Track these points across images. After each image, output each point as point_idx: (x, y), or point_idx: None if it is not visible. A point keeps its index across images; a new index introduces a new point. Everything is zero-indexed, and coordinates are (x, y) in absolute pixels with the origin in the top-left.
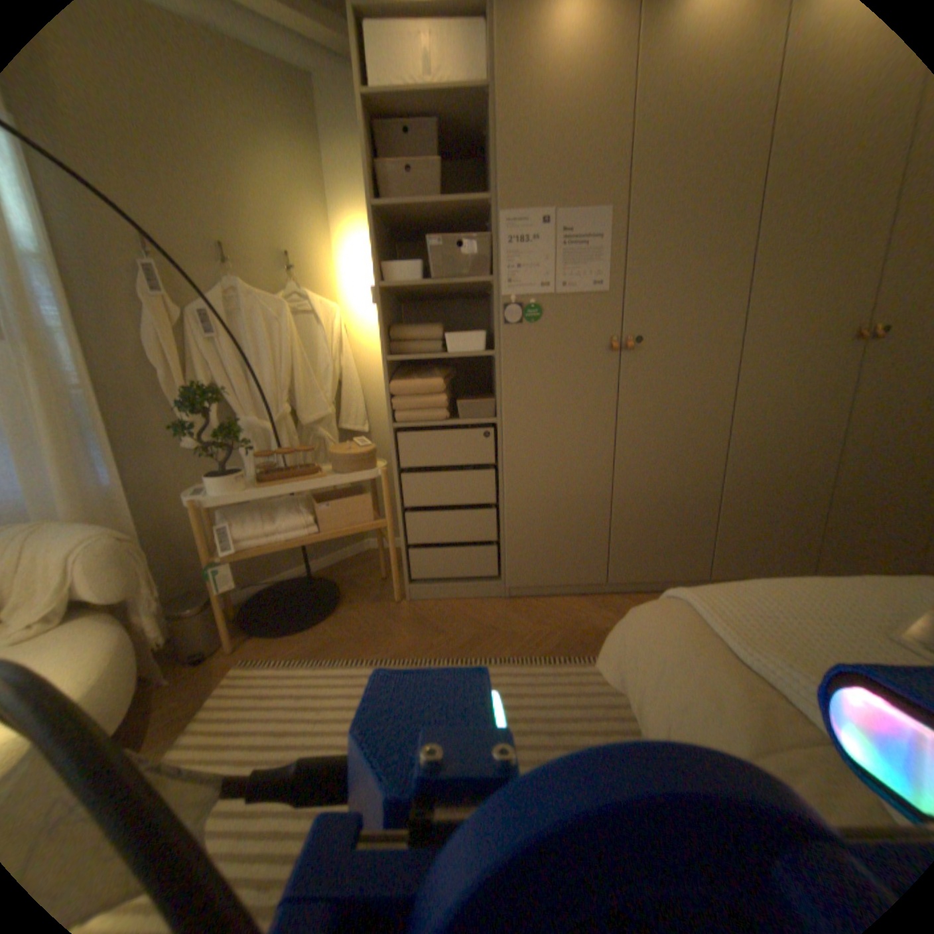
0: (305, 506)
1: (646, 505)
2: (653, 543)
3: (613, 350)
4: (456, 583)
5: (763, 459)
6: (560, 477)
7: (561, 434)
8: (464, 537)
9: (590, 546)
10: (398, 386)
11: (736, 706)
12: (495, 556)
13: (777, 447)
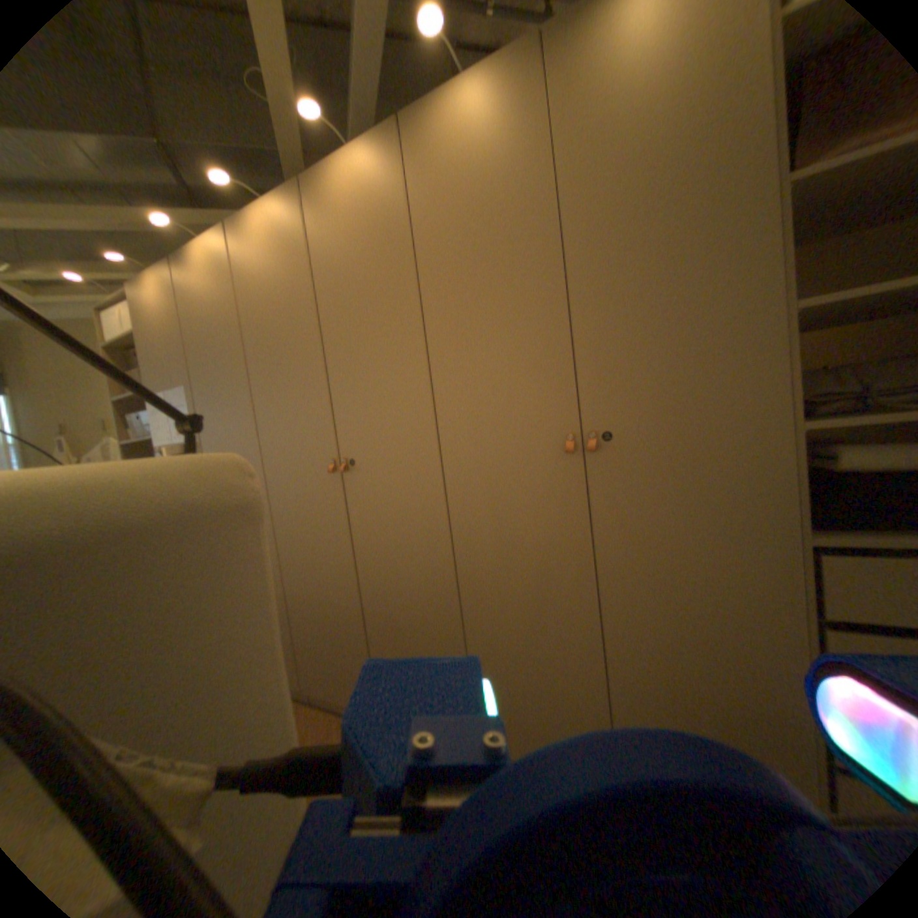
0: None
1: None
2: None
3: None
4: None
5: (304, 579)
6: None
7: None
8: None
9: None
10: None
11: None
12: None
13: (310, 569)
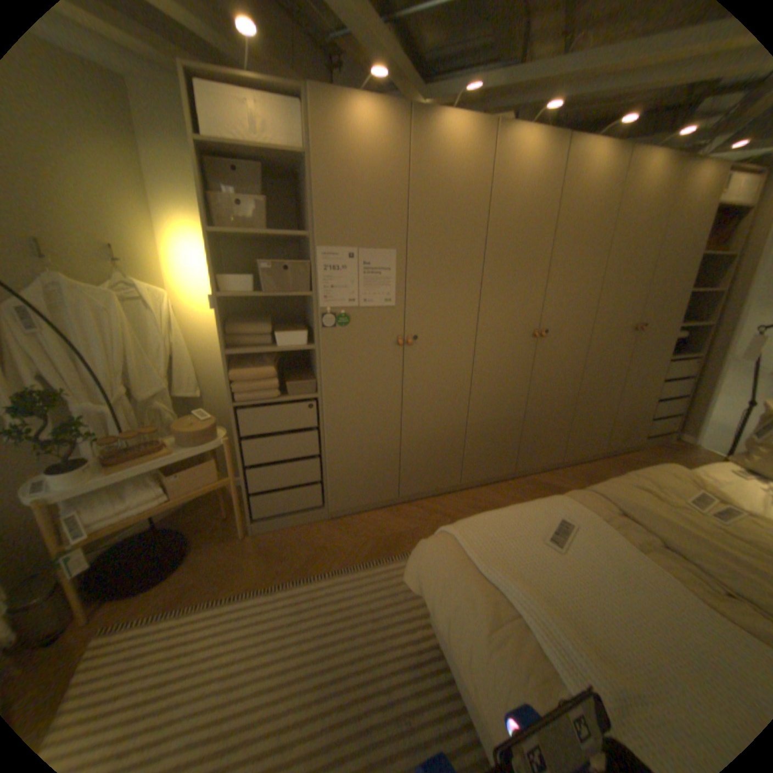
0: (152, 479)
1: (423, 444)
2: (428, 468)
3: (399, 346)
4: (292, 517)
5: (488, 409)
6: (366, 433)
7: (366, 404)
8: (297, 483)
9: (388, 476)
10: (238, 376)
11: (484, 607)
12: (321, 493)
13: (495, 402)
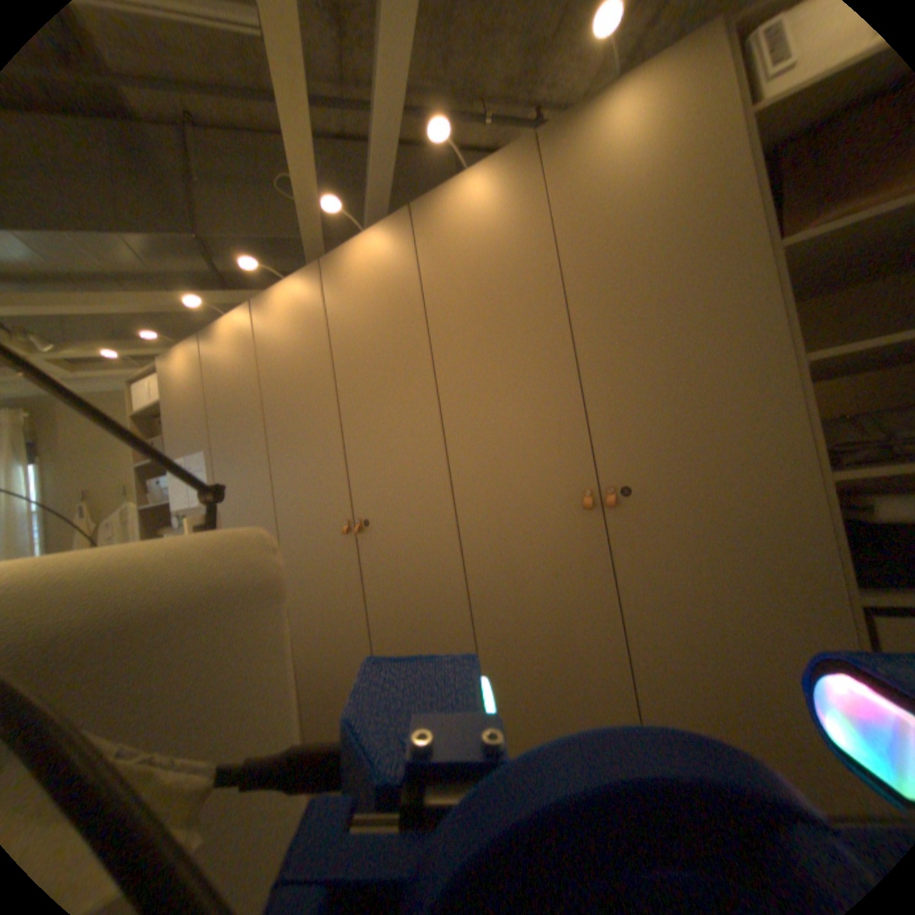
0: None
1: None
2: None
3: None
4: None
5: (314, 648)
6: None
7: None
8: None
9: None
10: None
11: None
12: None
13: (321, 637)
